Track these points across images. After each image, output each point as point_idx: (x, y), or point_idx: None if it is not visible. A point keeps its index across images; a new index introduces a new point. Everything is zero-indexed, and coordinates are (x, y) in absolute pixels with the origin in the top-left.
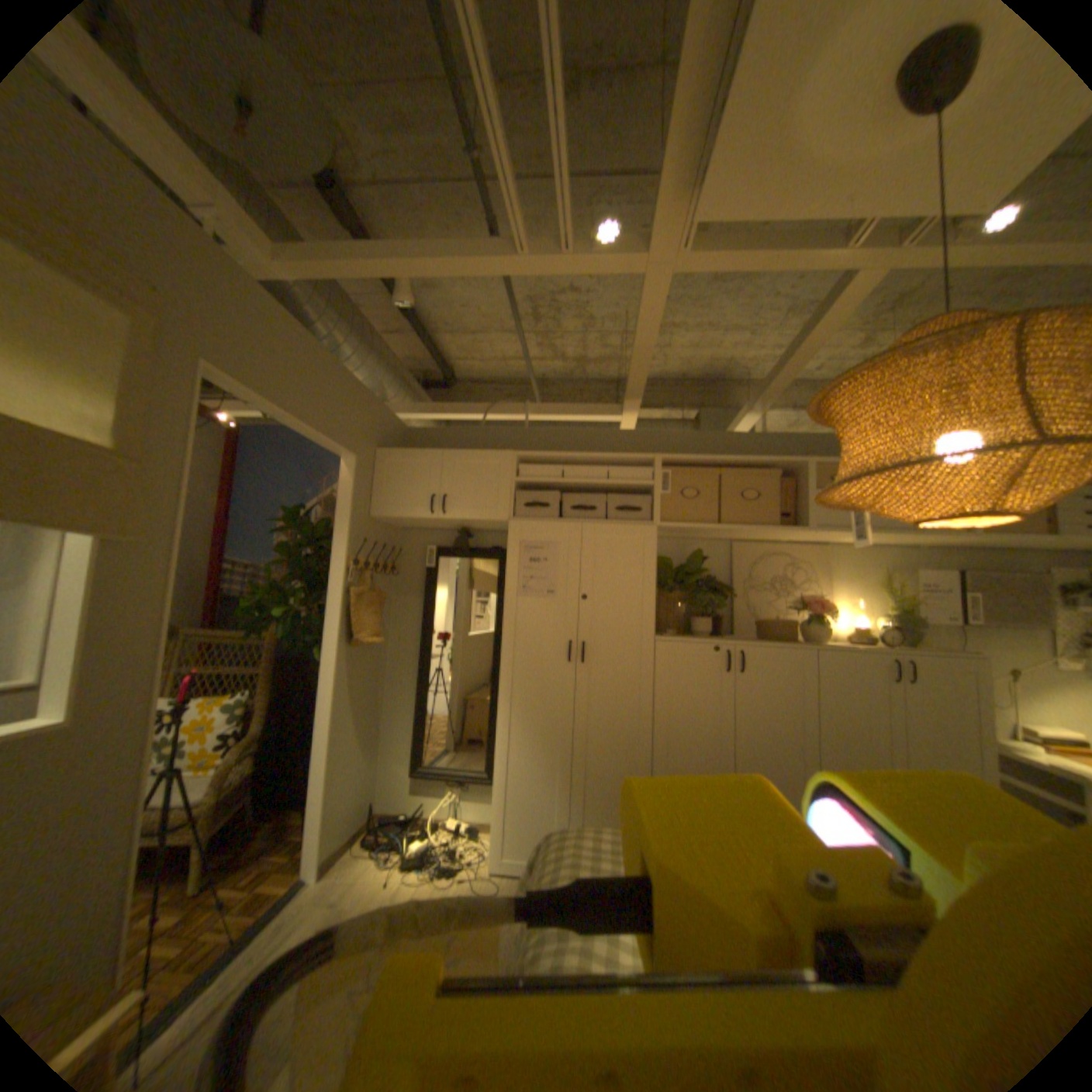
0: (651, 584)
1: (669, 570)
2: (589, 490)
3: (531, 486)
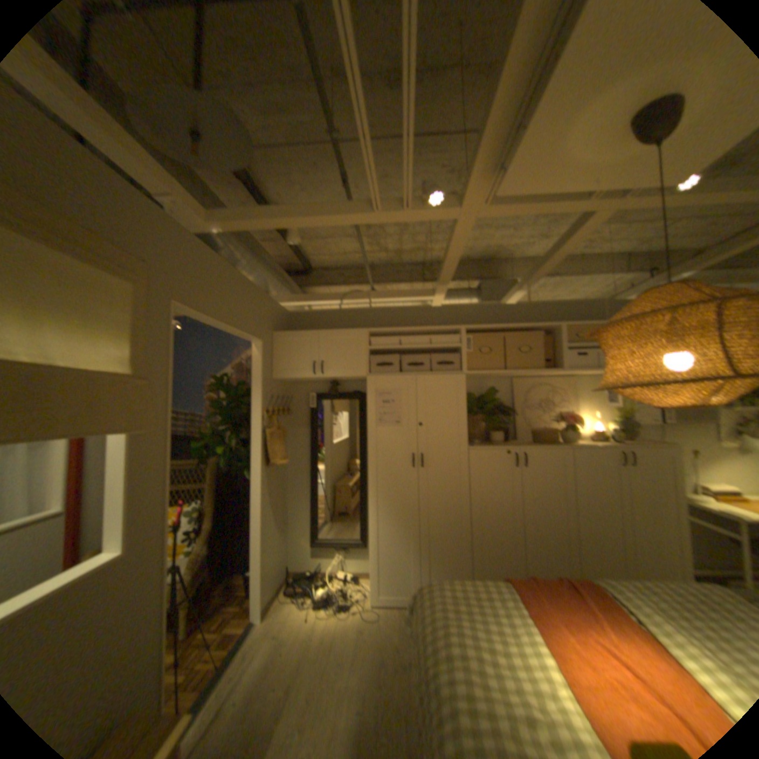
0: (462, 413)
1: (471, 400)
2: (416, 352)
3: (378, 352)
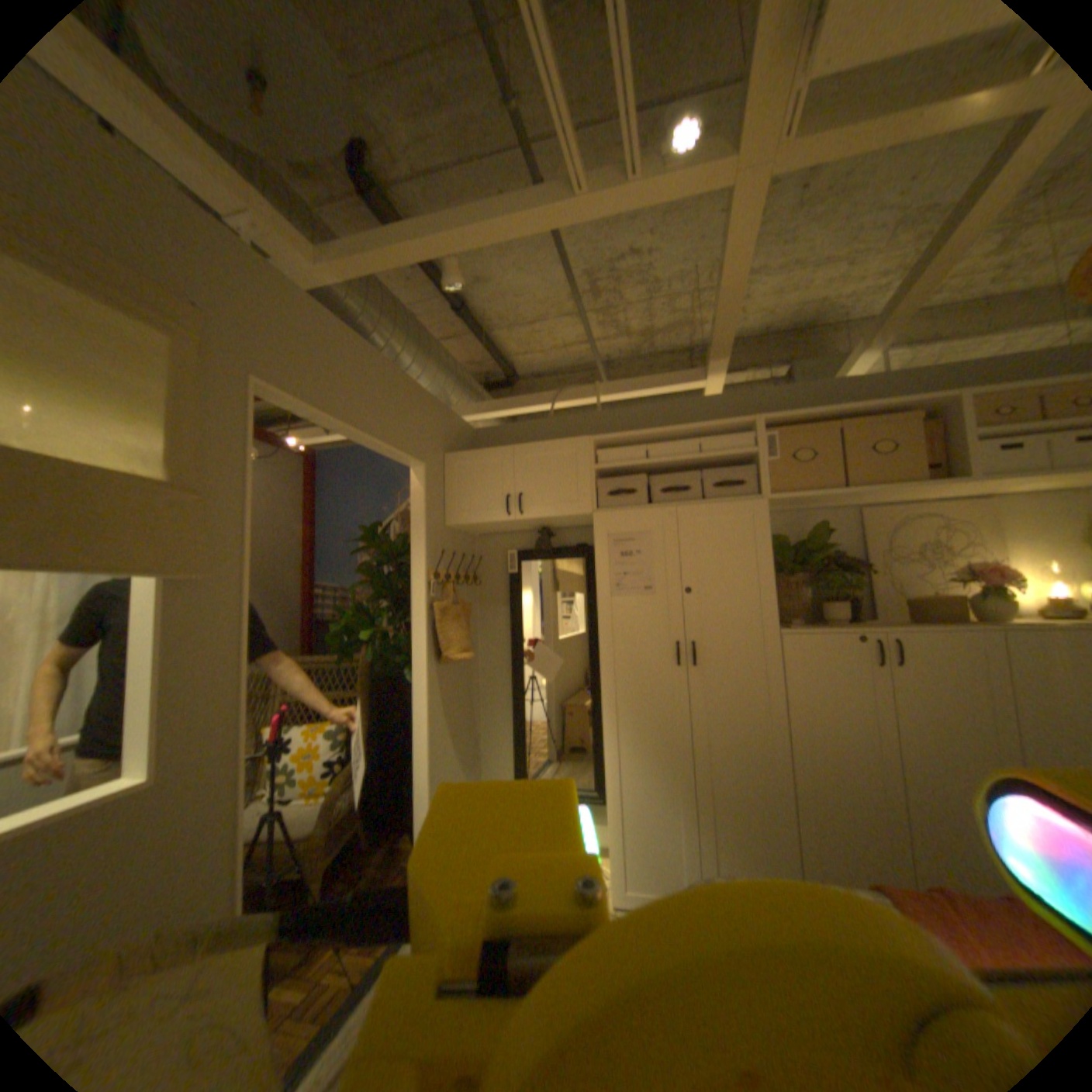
0: (767, 569)
1: (784, 550)
2: (679, 468)
3: (613, 473)
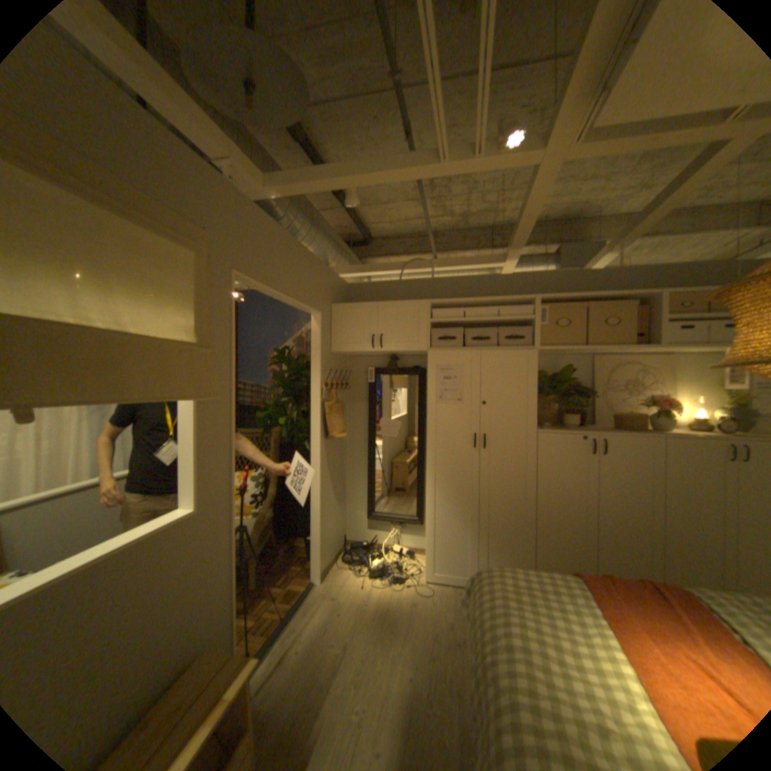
0: (532, 393)
1: (543, 380)
2: (483, 326)
3: (441, 326)
